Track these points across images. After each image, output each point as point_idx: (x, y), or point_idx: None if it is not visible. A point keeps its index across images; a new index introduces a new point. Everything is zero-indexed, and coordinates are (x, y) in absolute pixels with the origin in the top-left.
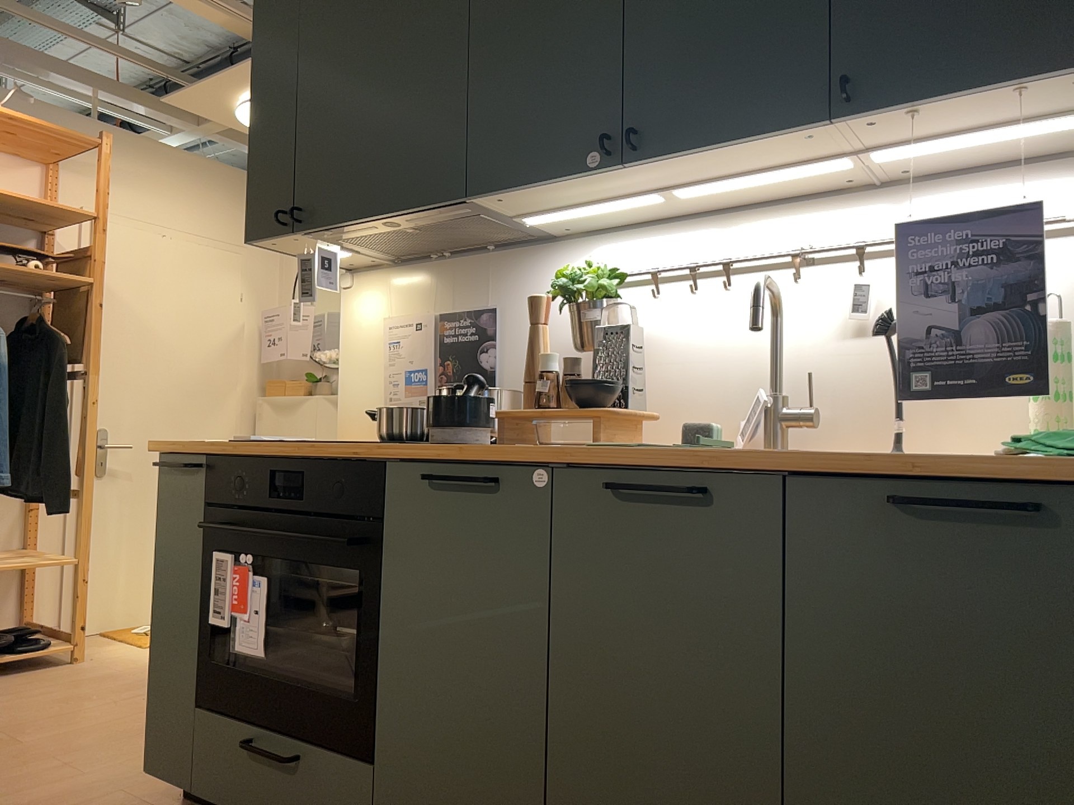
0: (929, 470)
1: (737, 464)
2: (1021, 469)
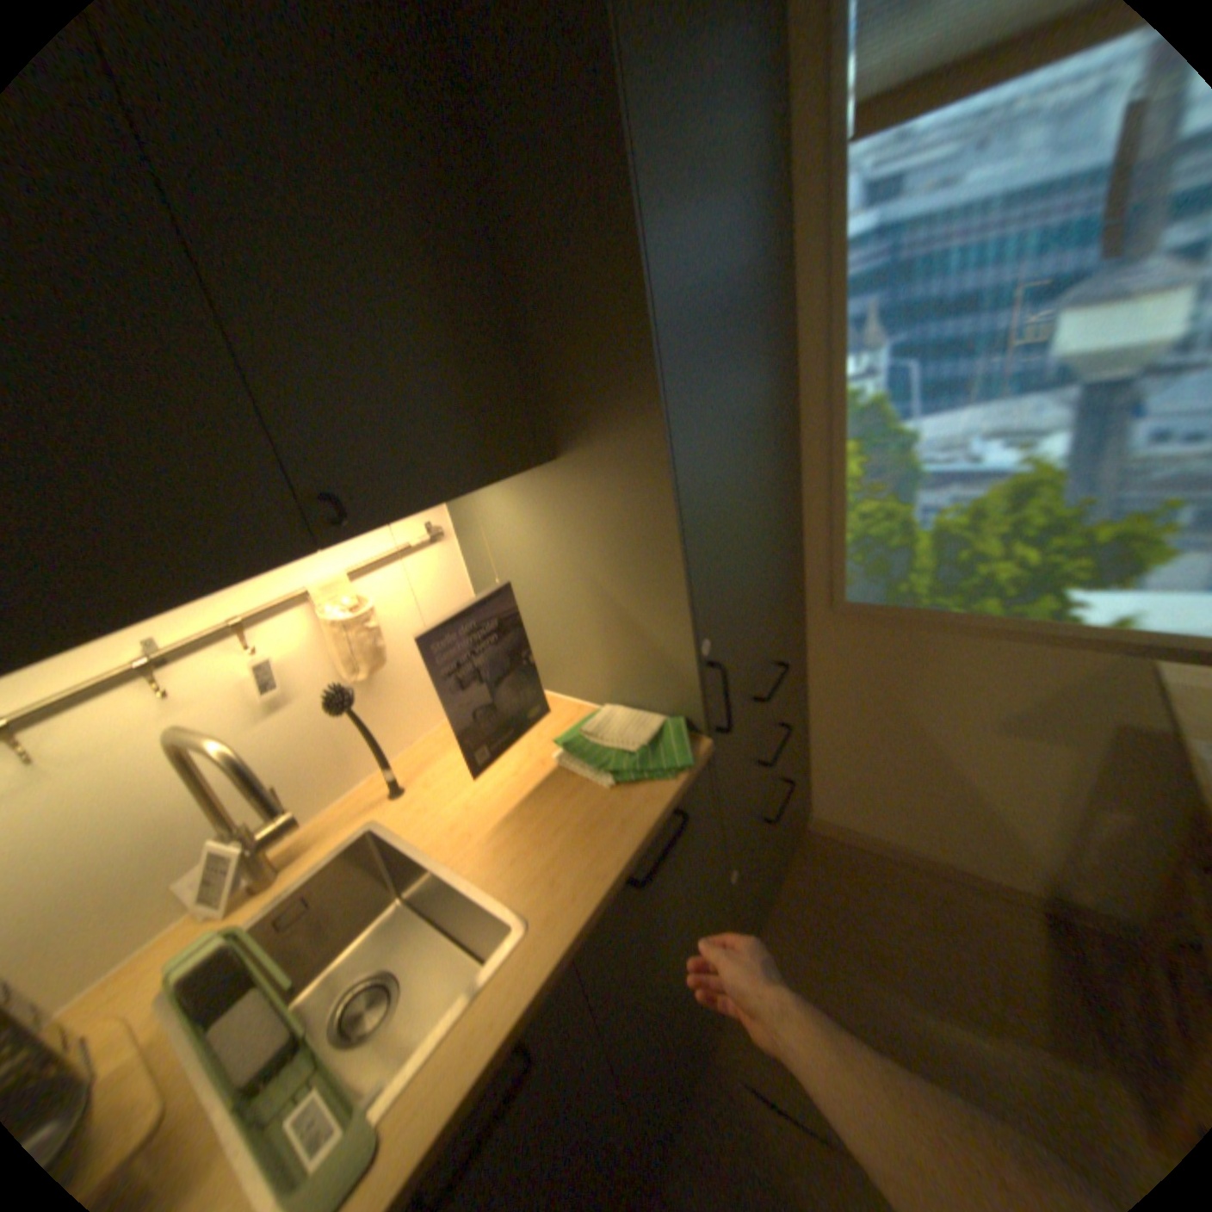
0: (642, 847)
1: (539, 994)
2: (674, 804)
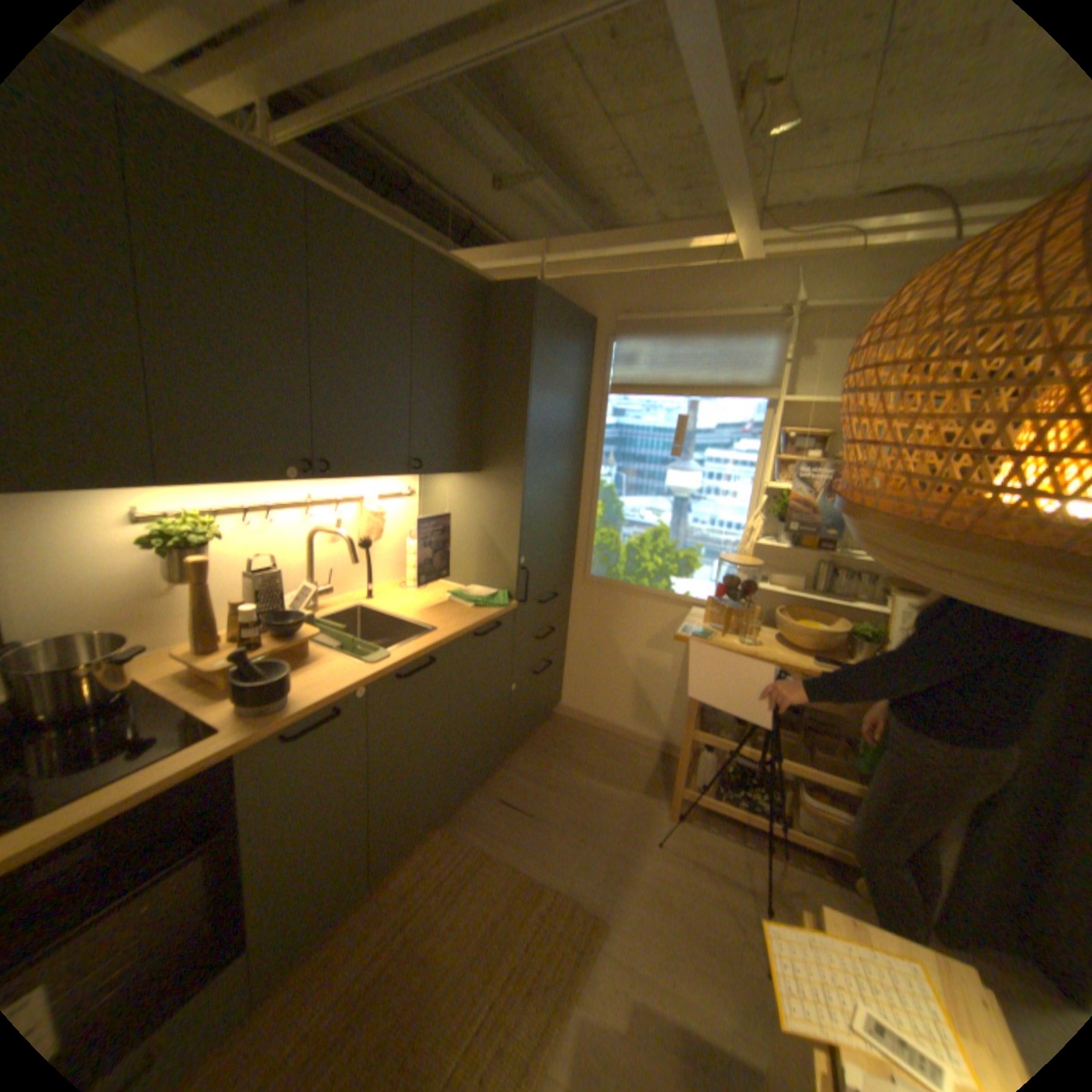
0: (482, 623)
1: (441, 643)
2: (497, 615)
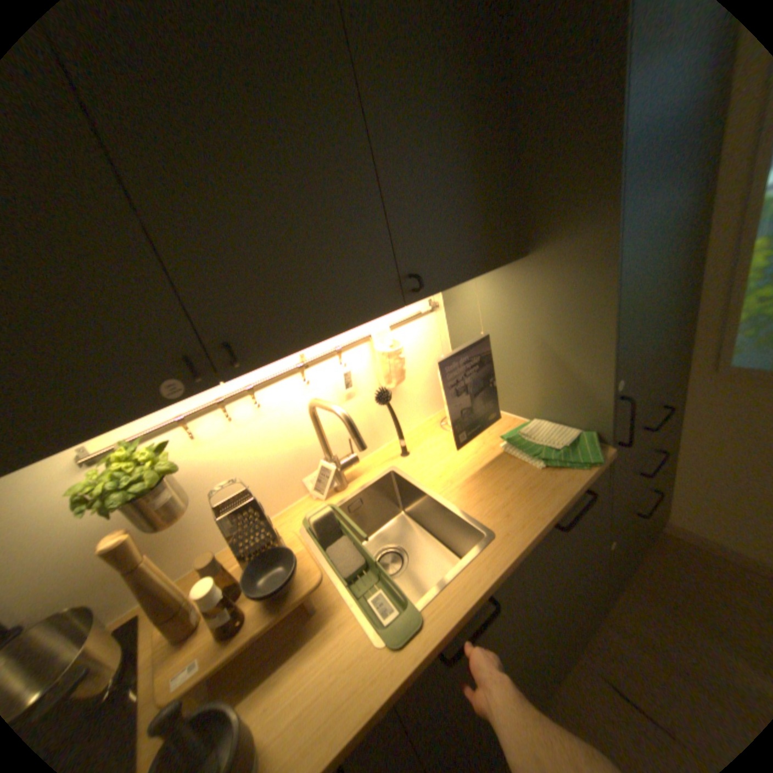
0: (567, 507)
1: (506, 574)
2: (590, 485)
